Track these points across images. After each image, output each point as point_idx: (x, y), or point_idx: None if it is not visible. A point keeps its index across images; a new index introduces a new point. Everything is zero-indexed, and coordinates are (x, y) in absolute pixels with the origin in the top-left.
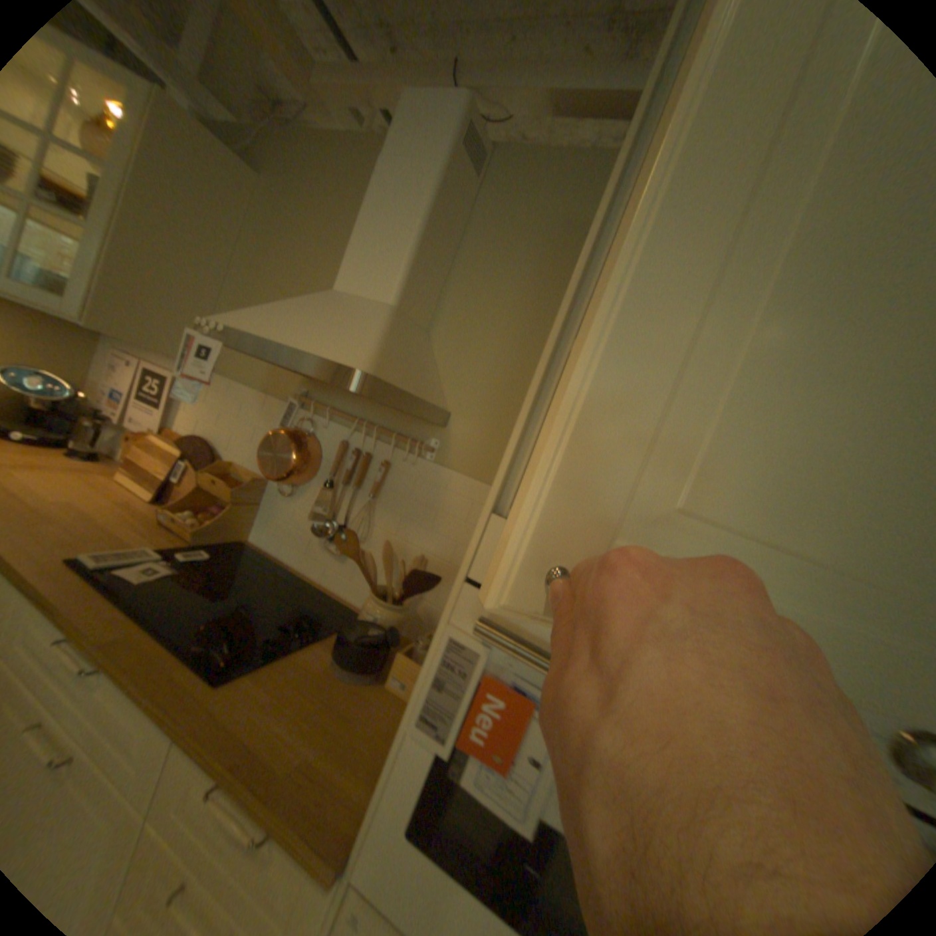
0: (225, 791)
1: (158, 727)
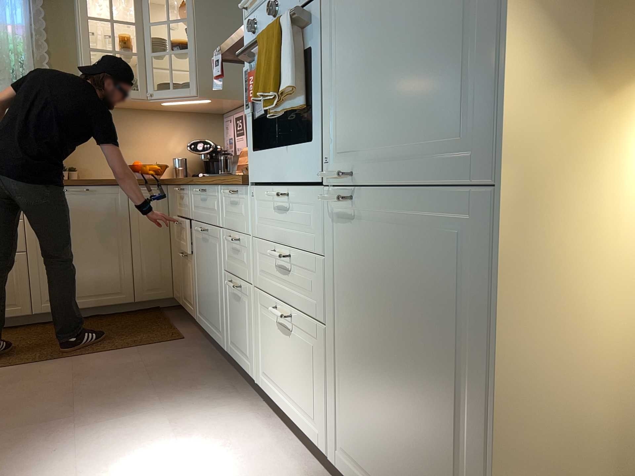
0: (230, 190)
1: (216, 189)
